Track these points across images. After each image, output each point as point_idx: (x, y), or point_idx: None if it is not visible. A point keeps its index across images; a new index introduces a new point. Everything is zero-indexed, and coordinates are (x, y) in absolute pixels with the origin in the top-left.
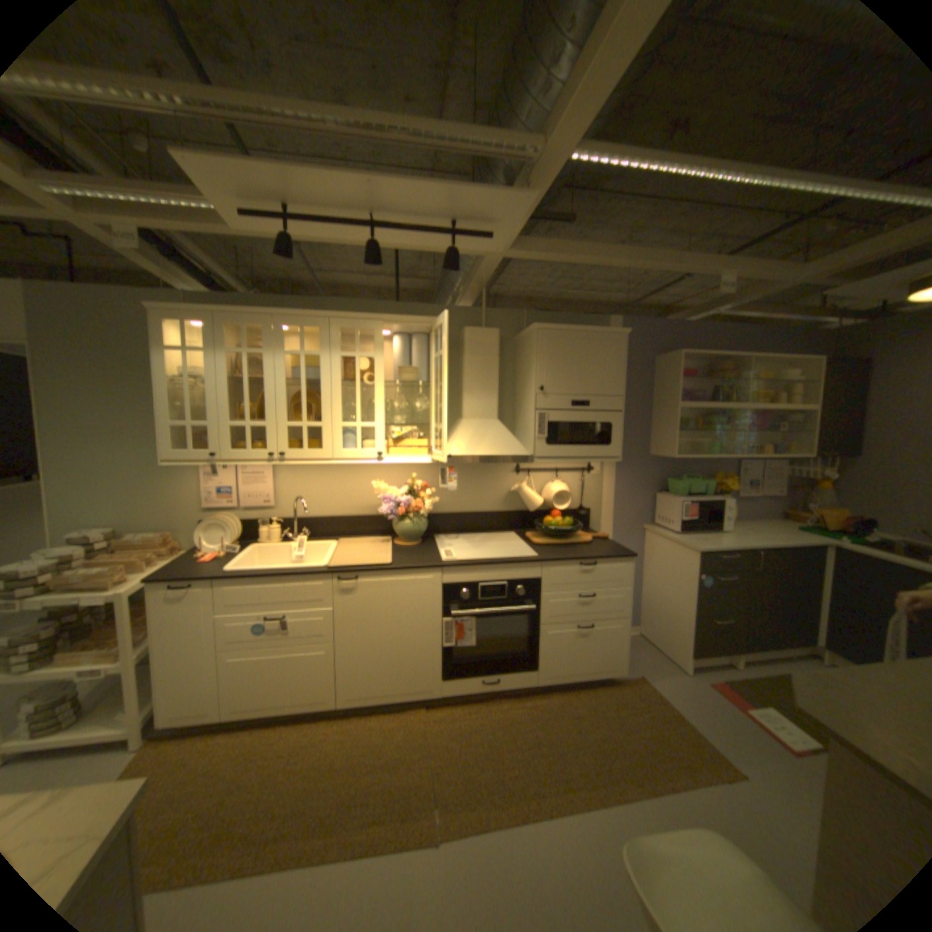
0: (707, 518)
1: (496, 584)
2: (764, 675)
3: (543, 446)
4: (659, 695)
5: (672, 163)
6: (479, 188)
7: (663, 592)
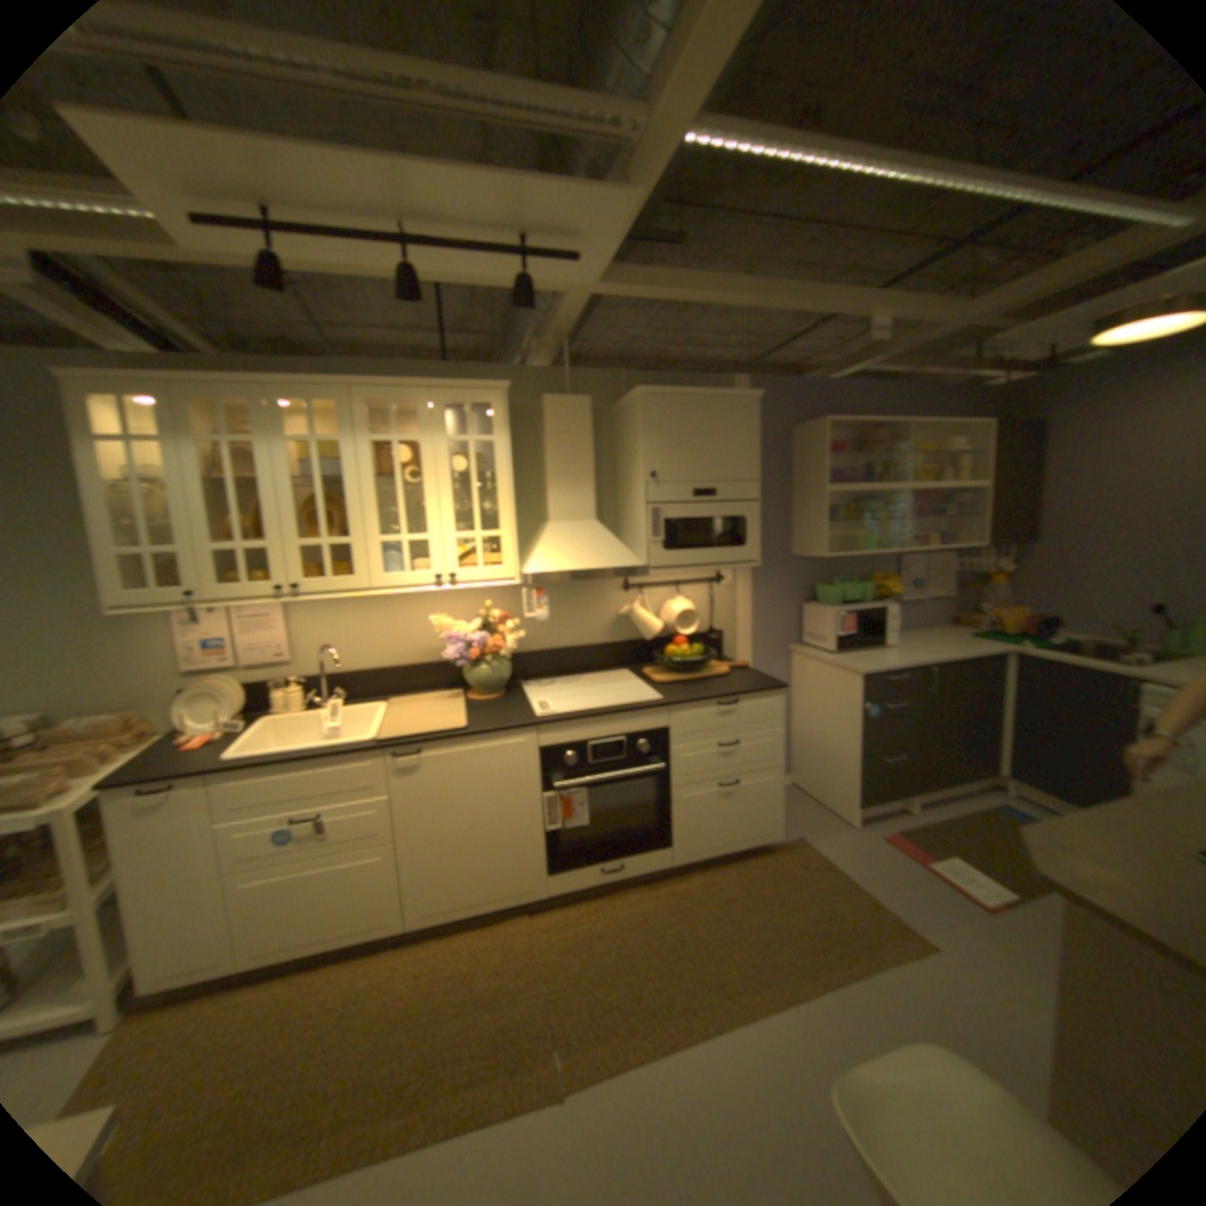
0: (865, 631)
1: (609, 741)
2: (942, 818)
3: (658, 552)
4: (823, 858)
5: (817, 152)
6: (556, 182)
7: (817, 728)
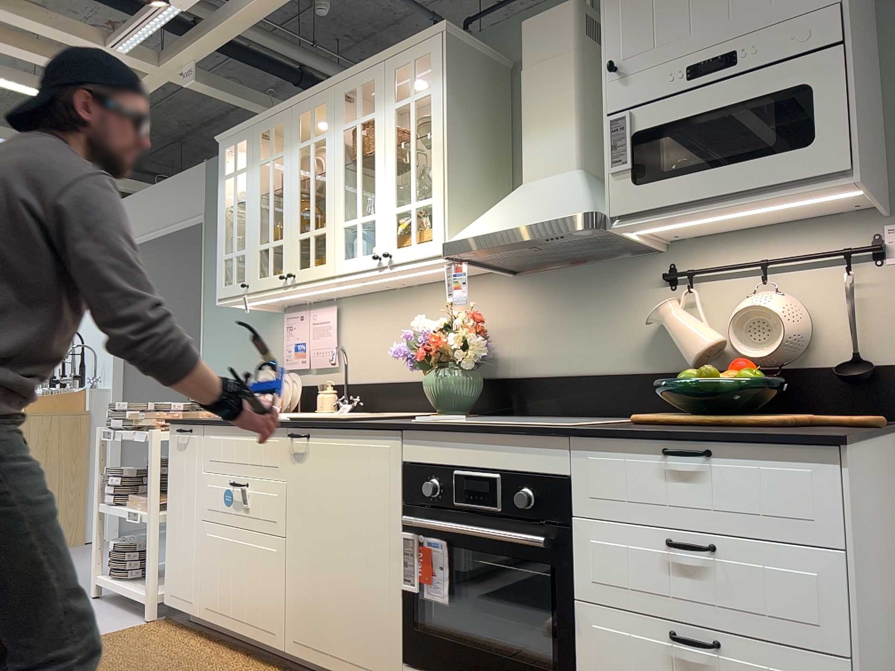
0: None
1: (482, 476)
2: None
3: (626, 188)
4: None
5: None
6: None
7: None
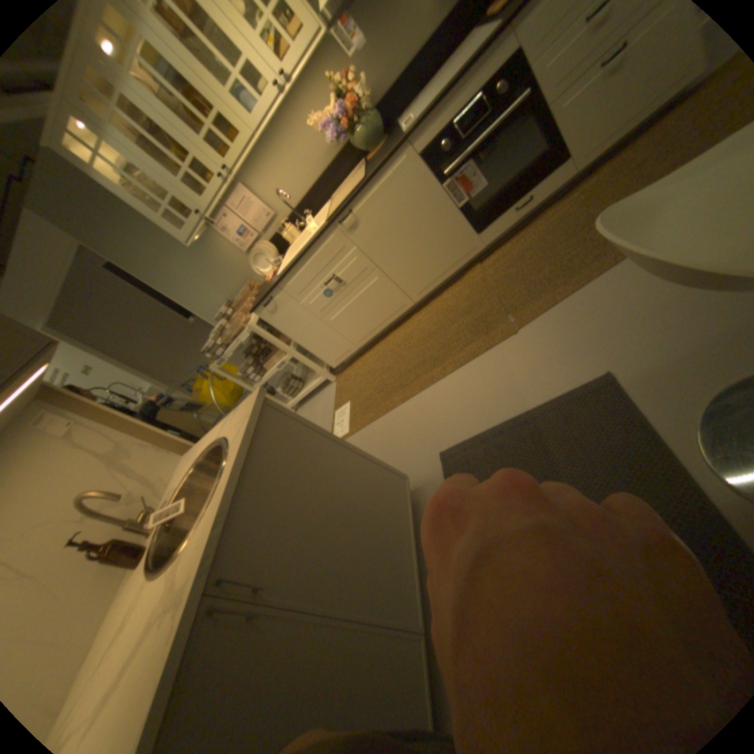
0: None
1: (471, 103)
2: None
3: None
4: None
5: None
6: None
7: None
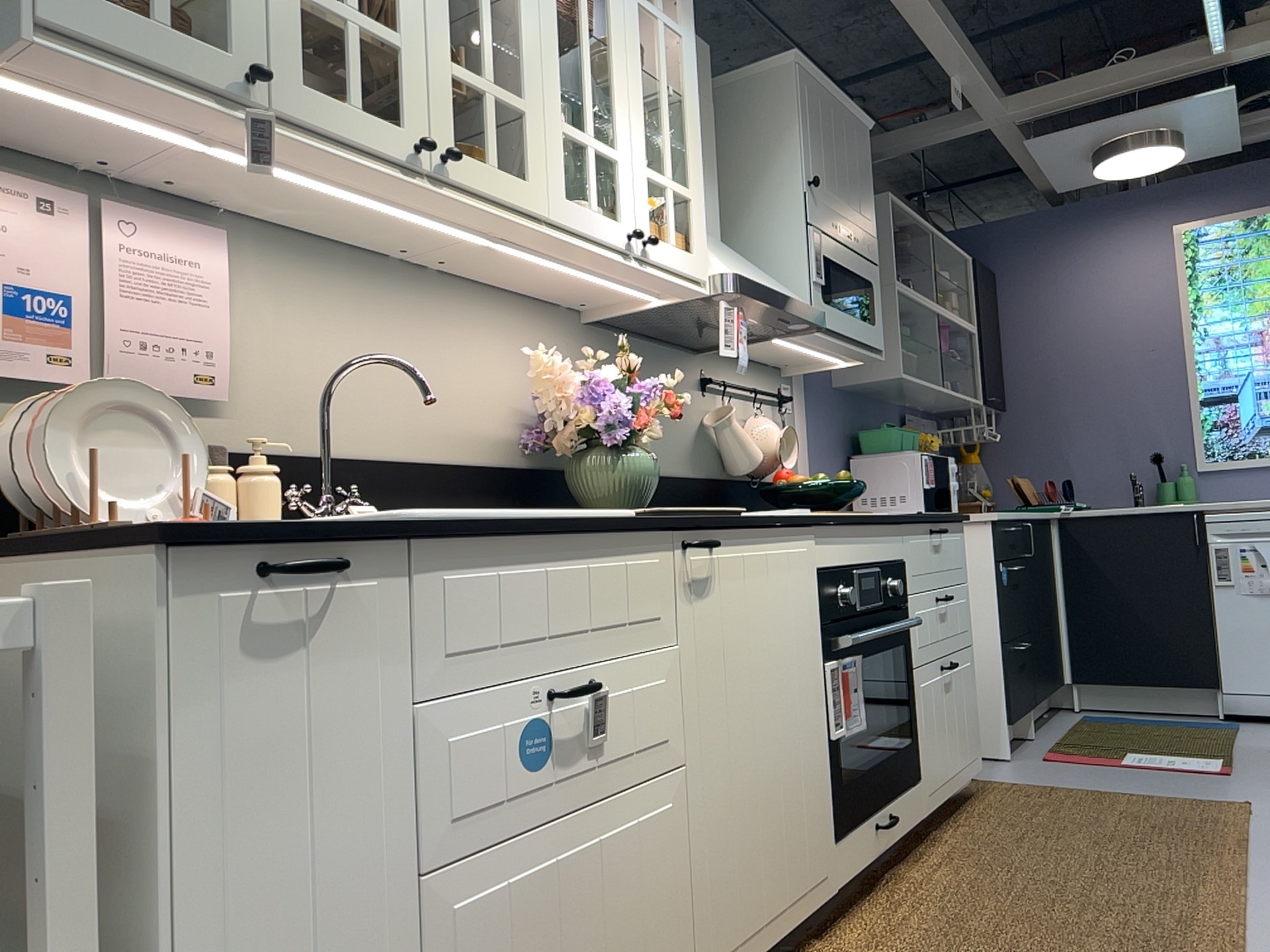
0: (930, 492)
1: (871, 571)
2: (1056, 733)
3: (823, 302)
4: (1027, 783)
5: None
6: None
7: None
